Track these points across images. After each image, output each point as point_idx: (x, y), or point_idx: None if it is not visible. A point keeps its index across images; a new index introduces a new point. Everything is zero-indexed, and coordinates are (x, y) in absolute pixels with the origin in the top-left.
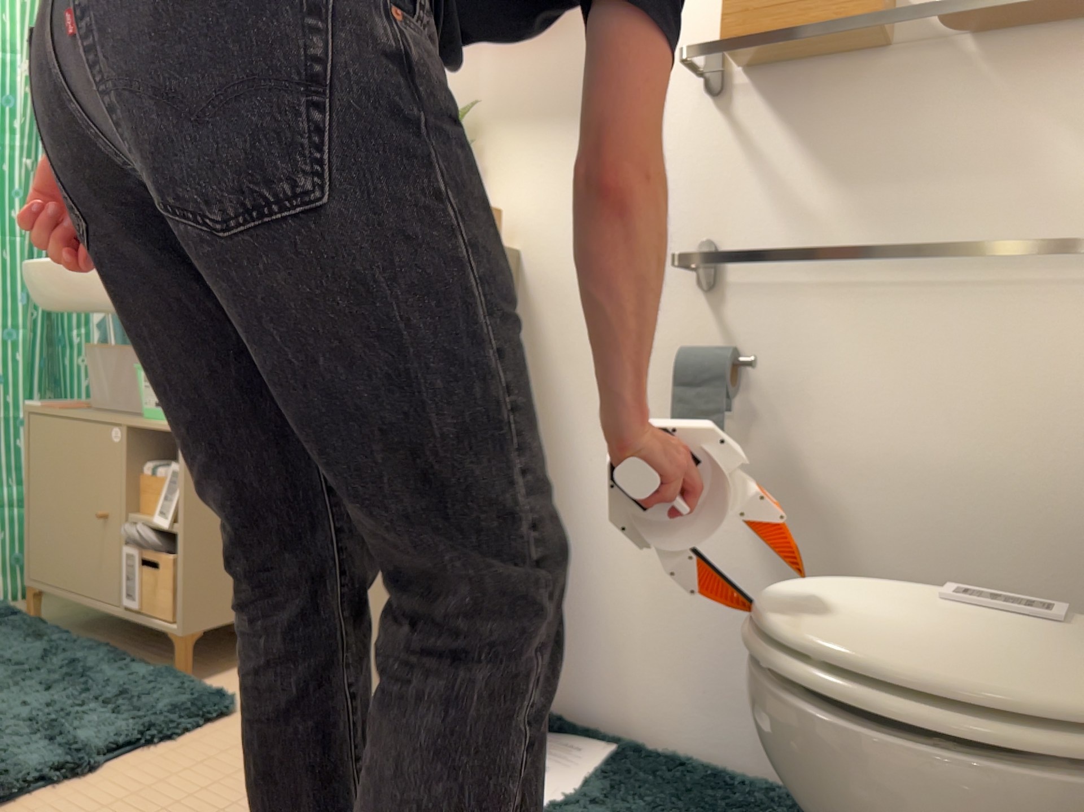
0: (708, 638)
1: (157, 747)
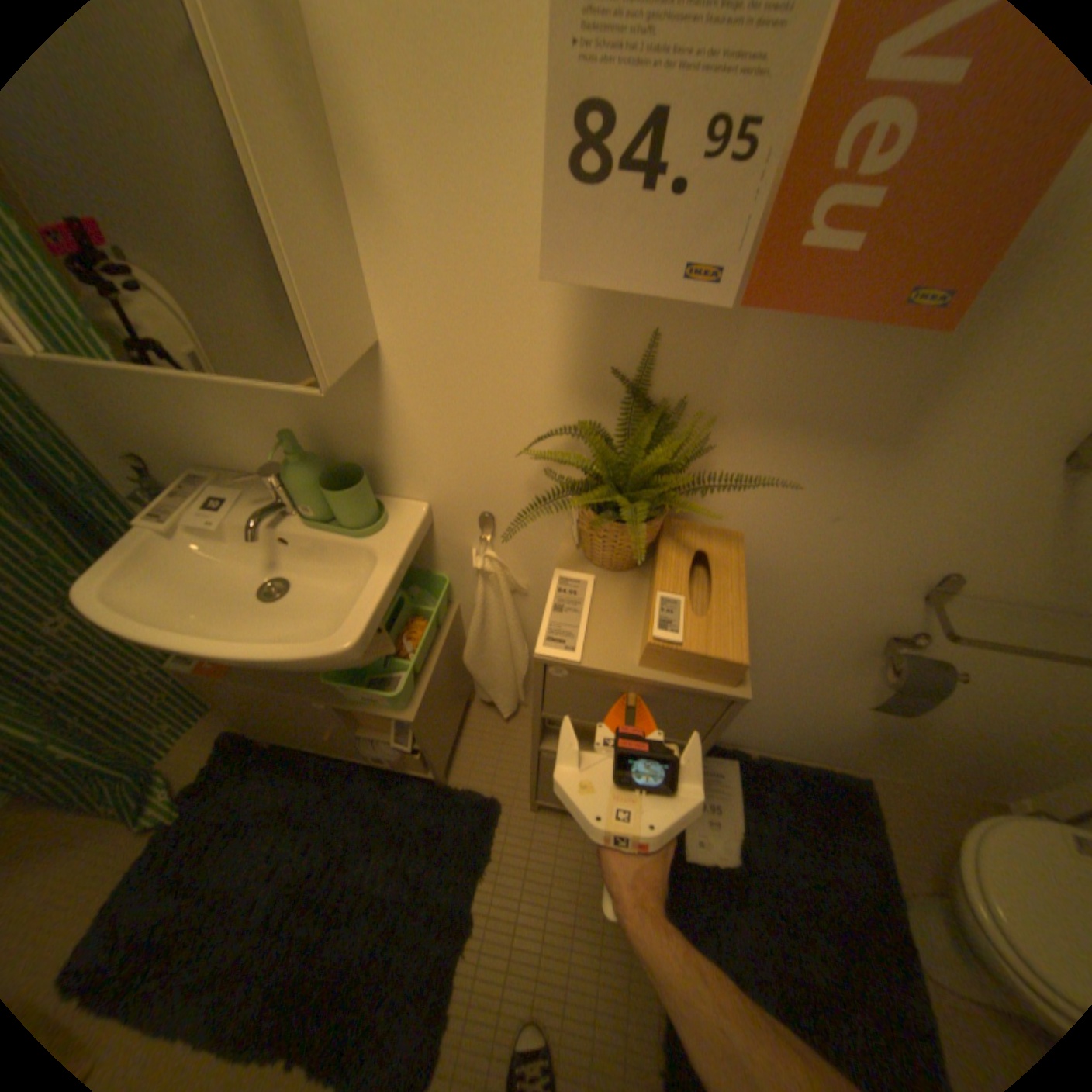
0: (811, 728)
1: (489, 876)
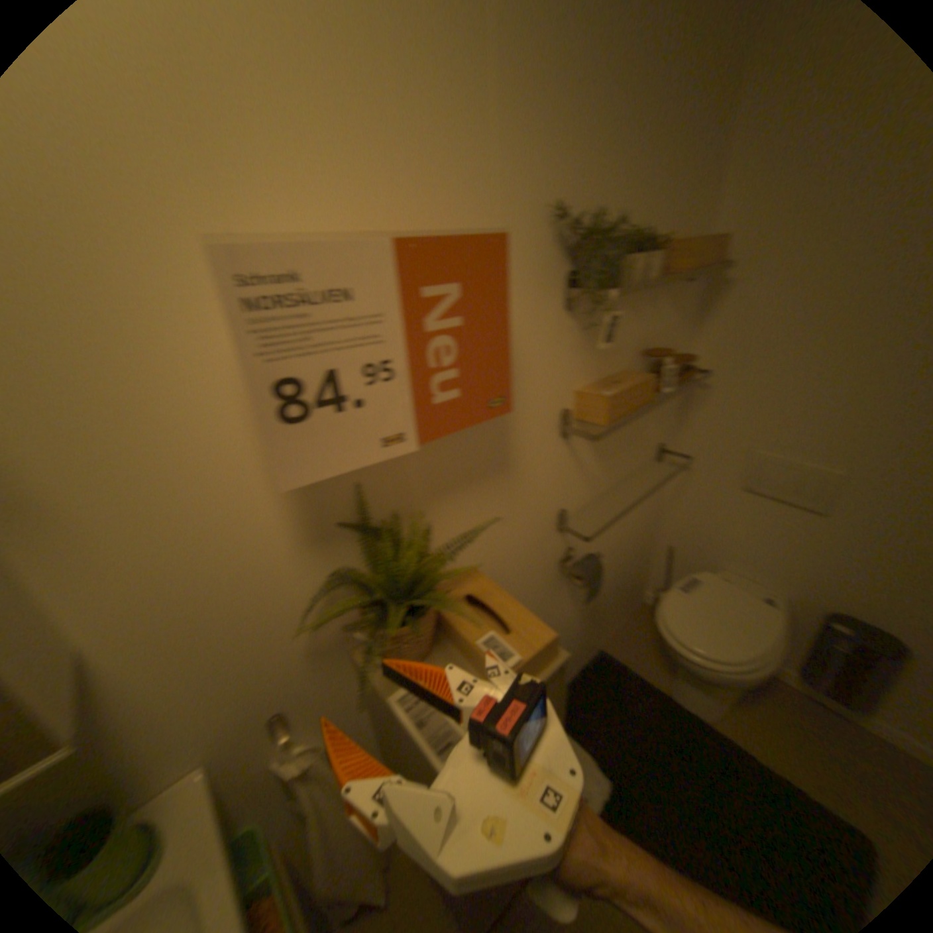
0: None
1: None
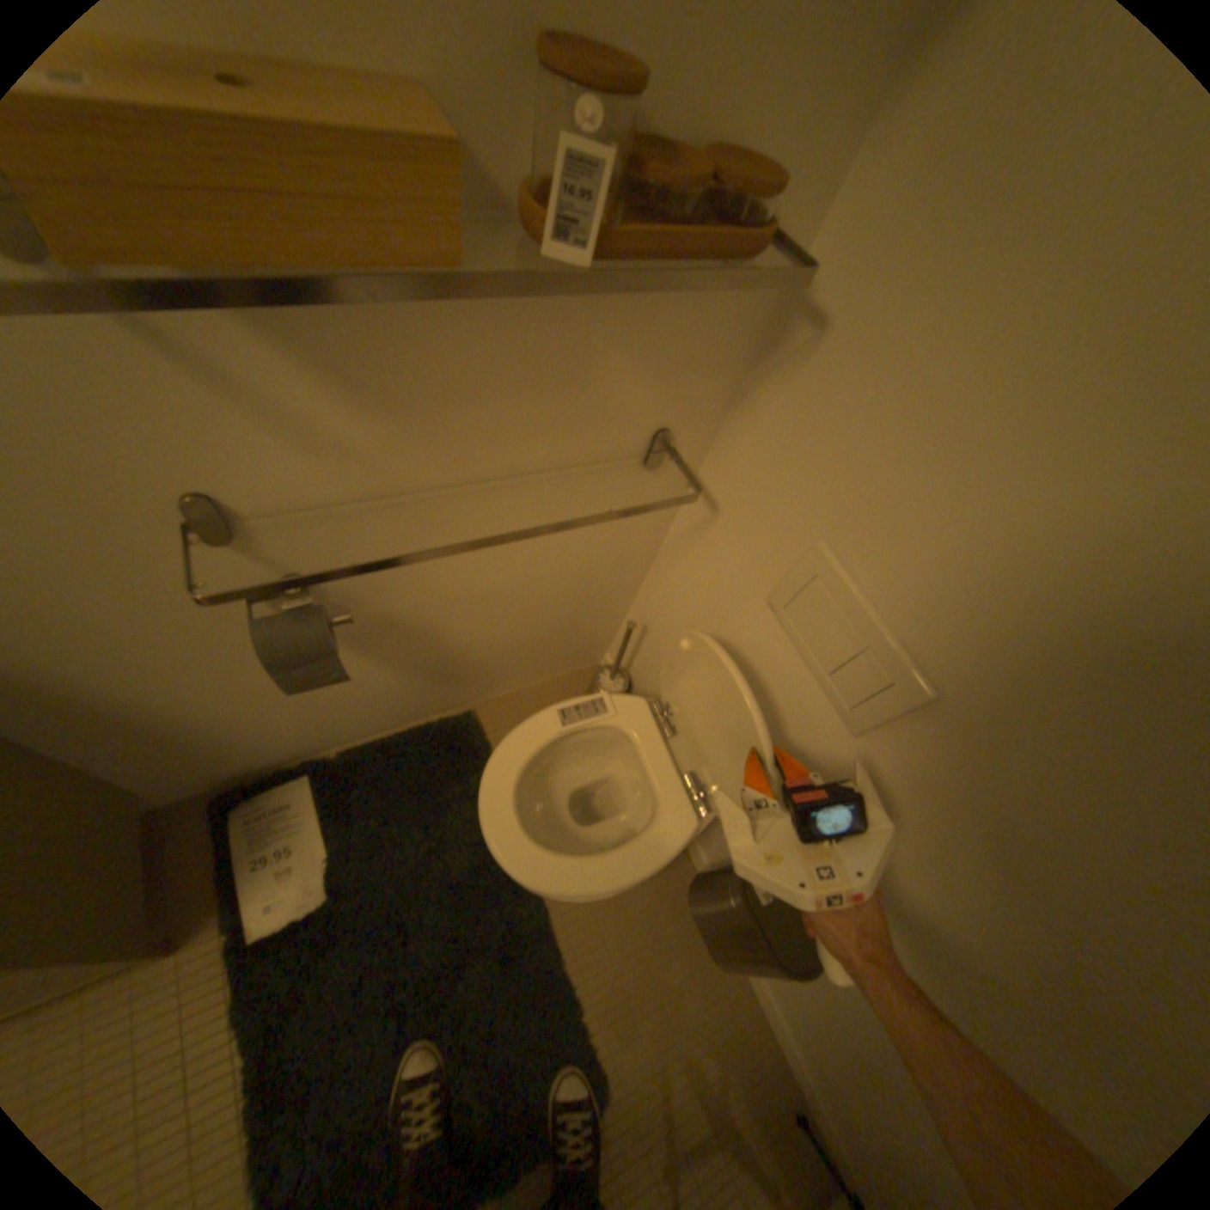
0: (346, 706)
1: None
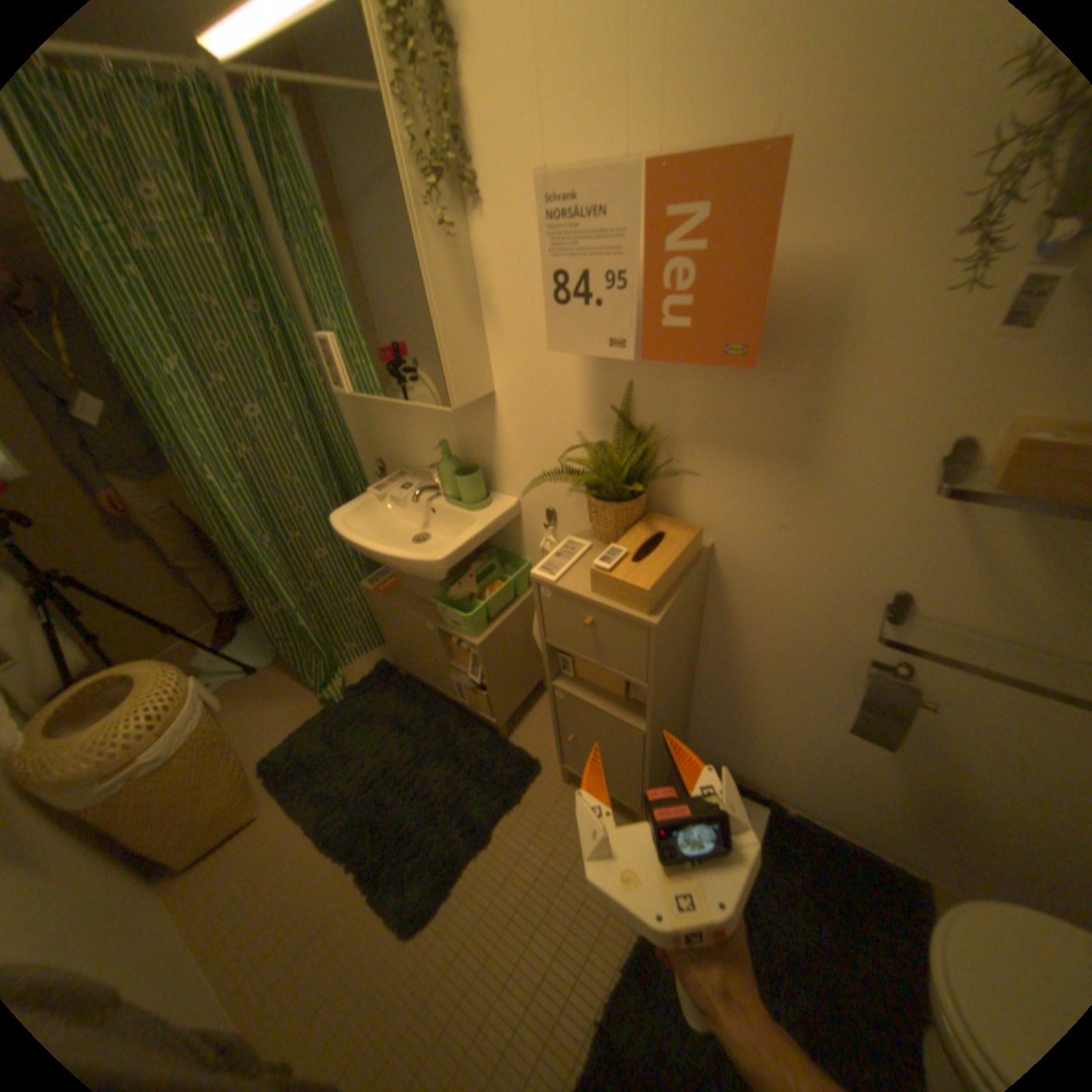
0: (842, 783)
1: (515, 814)
